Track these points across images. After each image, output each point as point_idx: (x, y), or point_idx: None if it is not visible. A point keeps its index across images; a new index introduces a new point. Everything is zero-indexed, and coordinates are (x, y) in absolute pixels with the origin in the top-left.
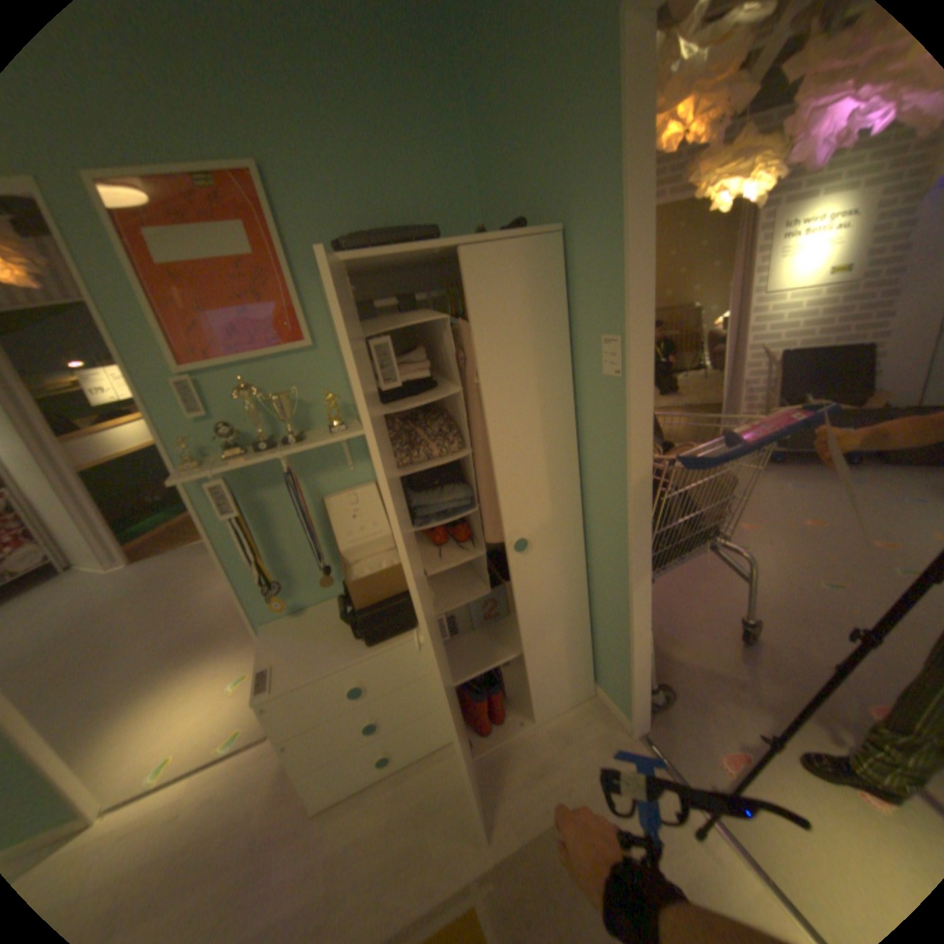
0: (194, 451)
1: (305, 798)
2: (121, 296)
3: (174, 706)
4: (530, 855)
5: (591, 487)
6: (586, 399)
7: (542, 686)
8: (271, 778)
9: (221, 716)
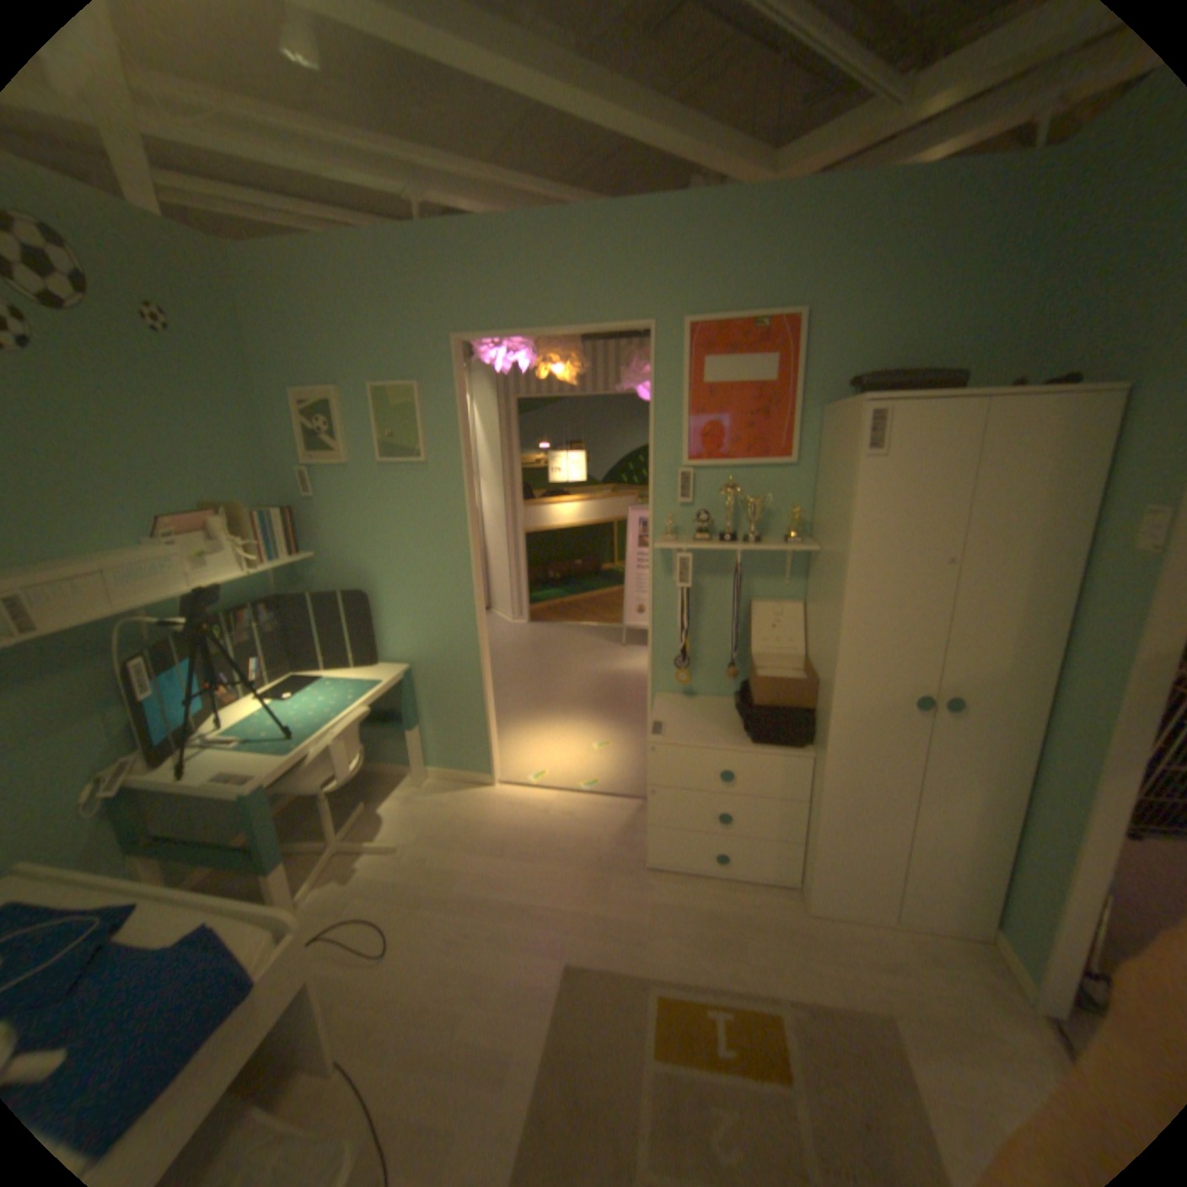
0: (672, 528)
1: (652, 848)
2: (673, 403)
3: (554, 738)
4: (856, 1021)
5: (1077, 676)
6: (1104, 572)
7: (925, 885)
8: (620, 825)
9: (587, 762)
